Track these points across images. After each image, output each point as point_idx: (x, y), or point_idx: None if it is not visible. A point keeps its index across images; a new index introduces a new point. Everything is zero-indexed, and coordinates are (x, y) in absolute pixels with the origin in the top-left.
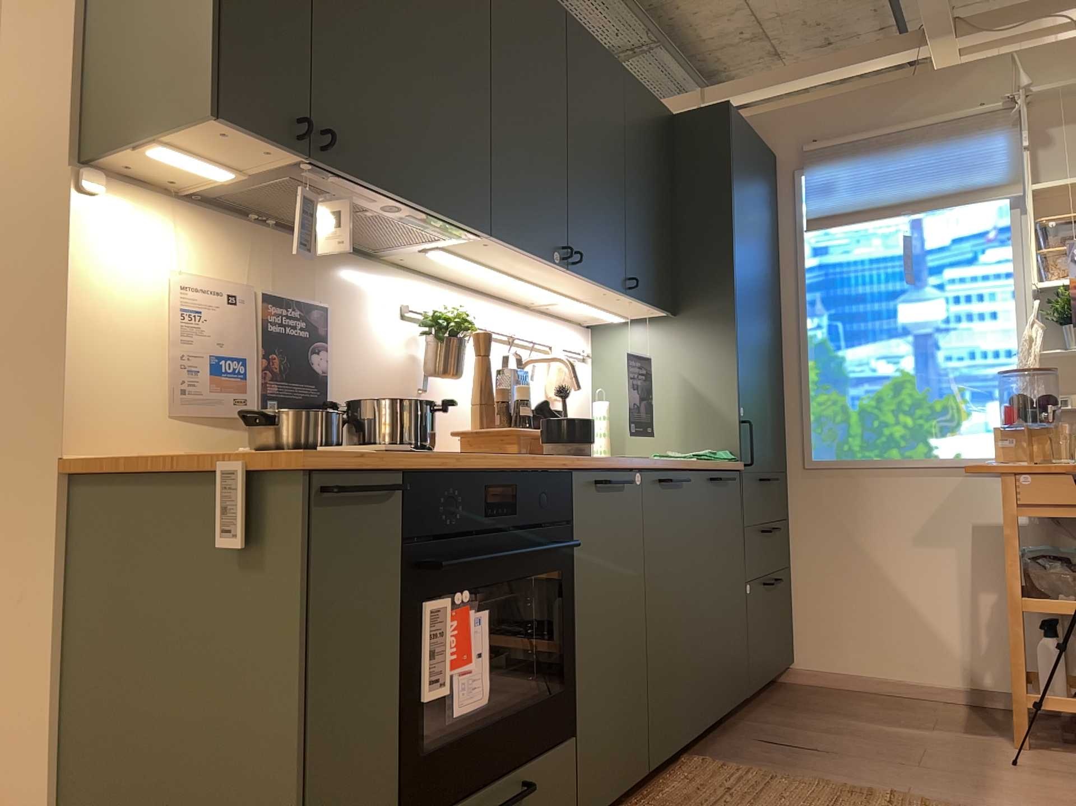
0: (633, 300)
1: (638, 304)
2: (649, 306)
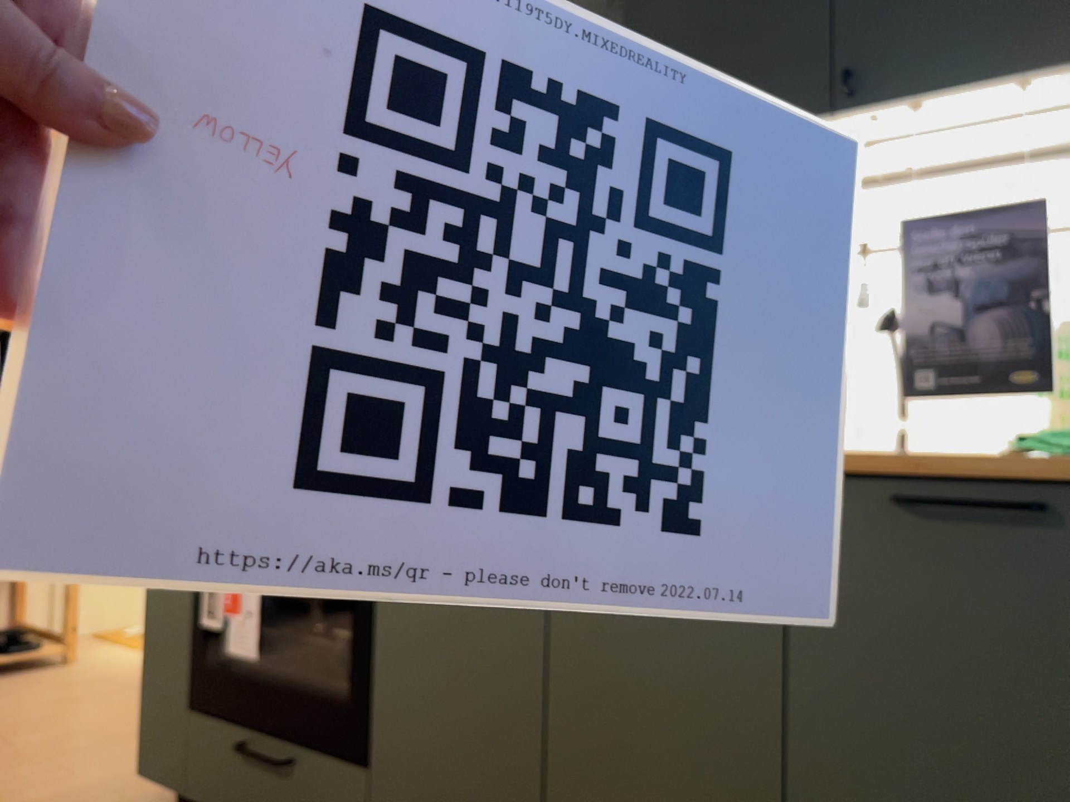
0: (907, 105)
1: (965, 97)
2: (1006, 86)
